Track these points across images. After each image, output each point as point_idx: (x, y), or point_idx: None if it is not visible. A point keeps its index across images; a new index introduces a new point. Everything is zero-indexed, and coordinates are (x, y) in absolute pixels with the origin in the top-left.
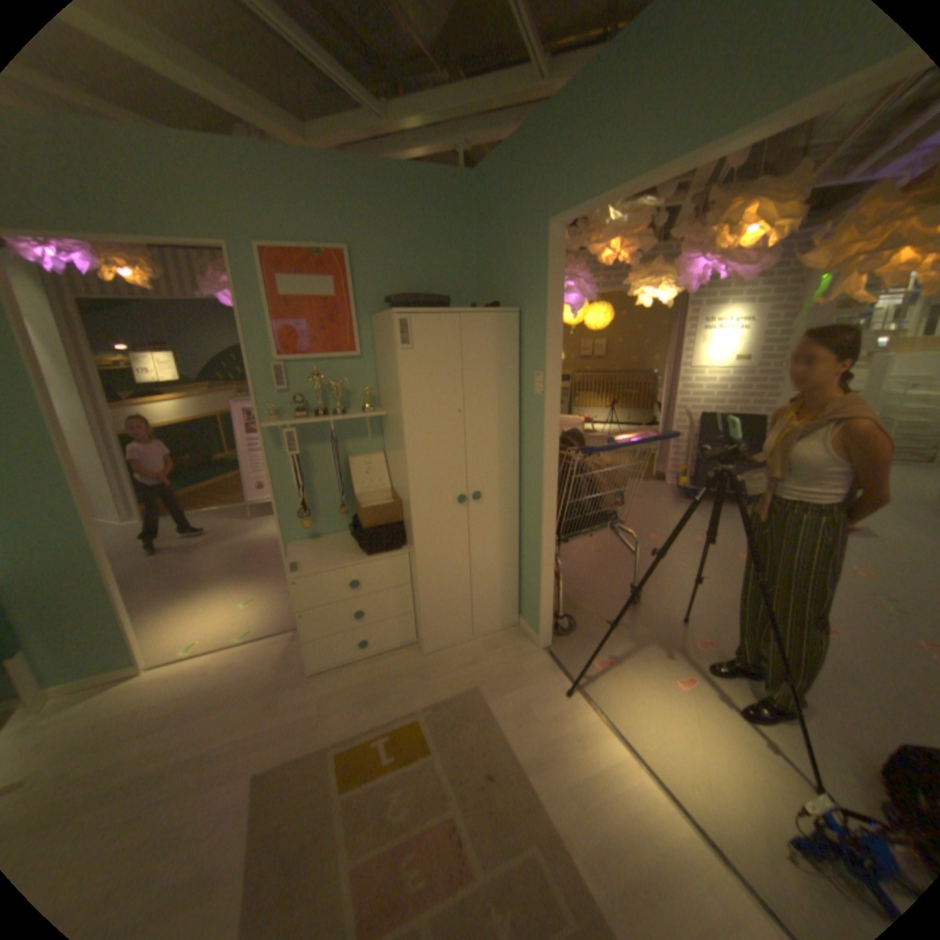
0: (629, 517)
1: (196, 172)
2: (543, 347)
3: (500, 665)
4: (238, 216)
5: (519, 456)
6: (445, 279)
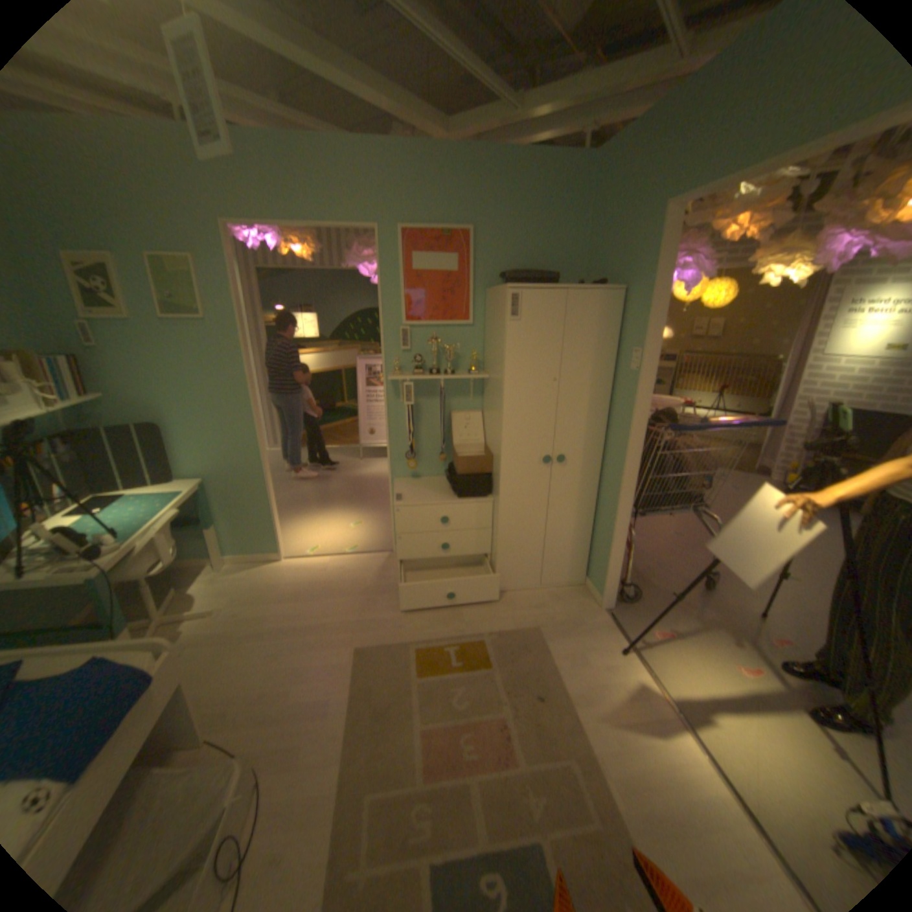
0: (719, 507)
1: (362, 168)
2: (644, 324)
3: (561, 614)
4: (388, 202)
5: (606, 427)
6: (556, 256)
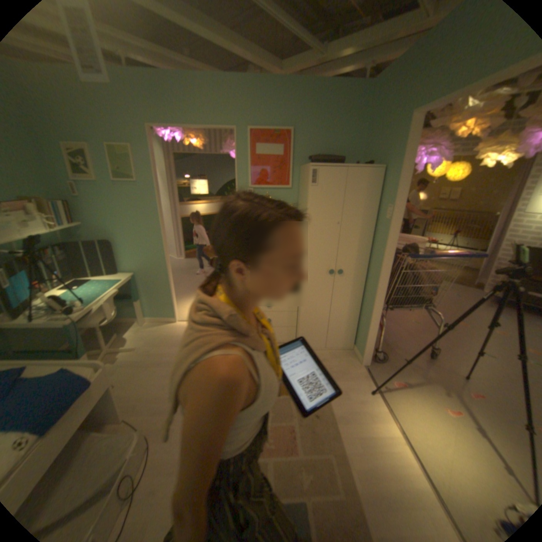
0: (446, 307)
1: (227, 93)
2: (395, 190)
3: (336, 367)
4: (242, 113)
5: (370, 254)
6: (344, 146)
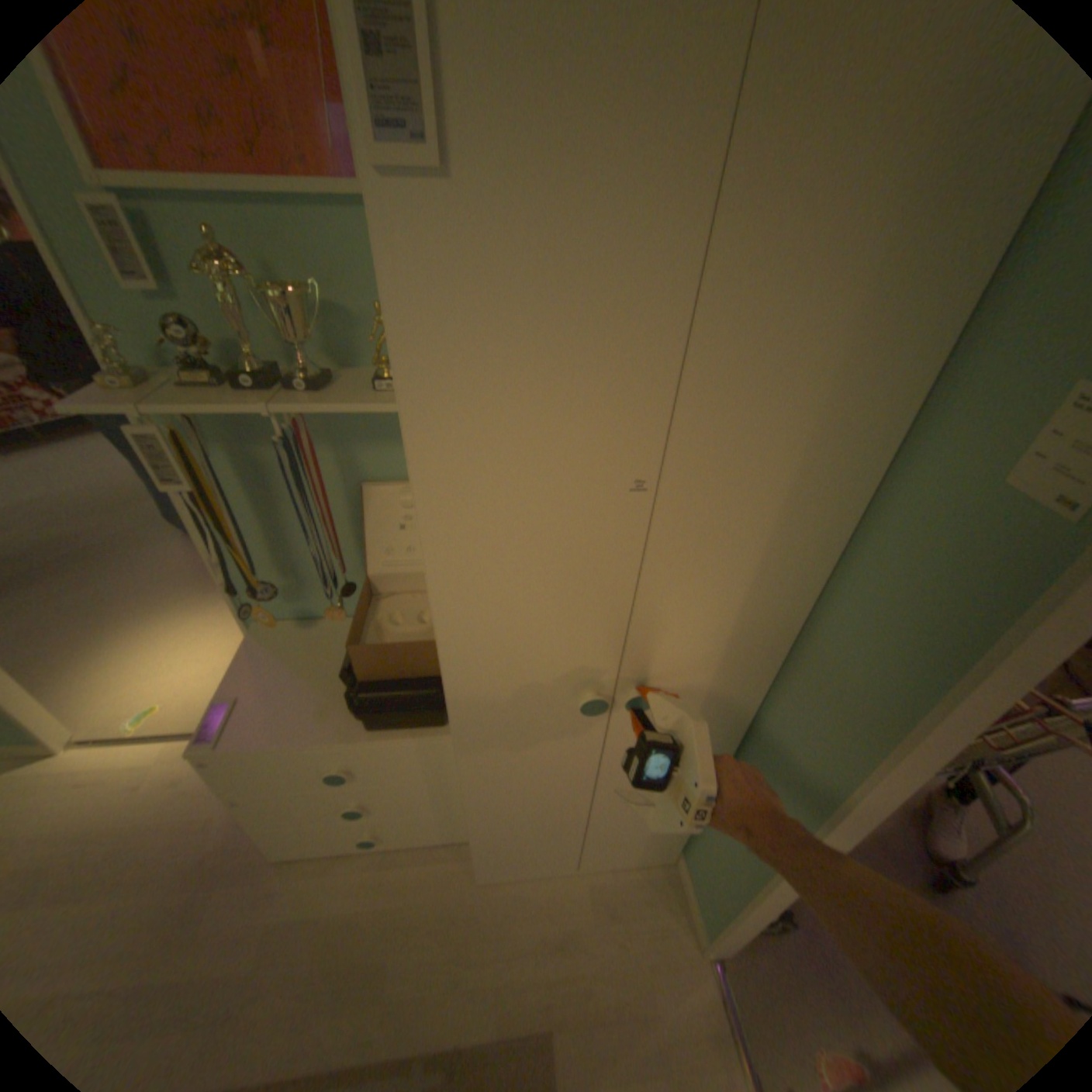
0: None
1: None
2: None
3: (613, 981)
4: None
5: (811, 619)
6: None
